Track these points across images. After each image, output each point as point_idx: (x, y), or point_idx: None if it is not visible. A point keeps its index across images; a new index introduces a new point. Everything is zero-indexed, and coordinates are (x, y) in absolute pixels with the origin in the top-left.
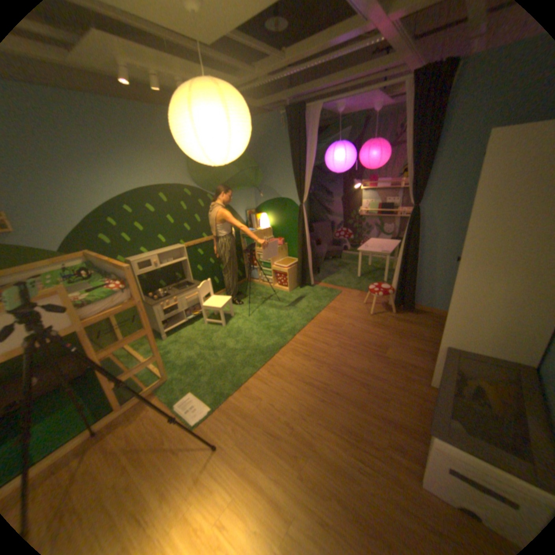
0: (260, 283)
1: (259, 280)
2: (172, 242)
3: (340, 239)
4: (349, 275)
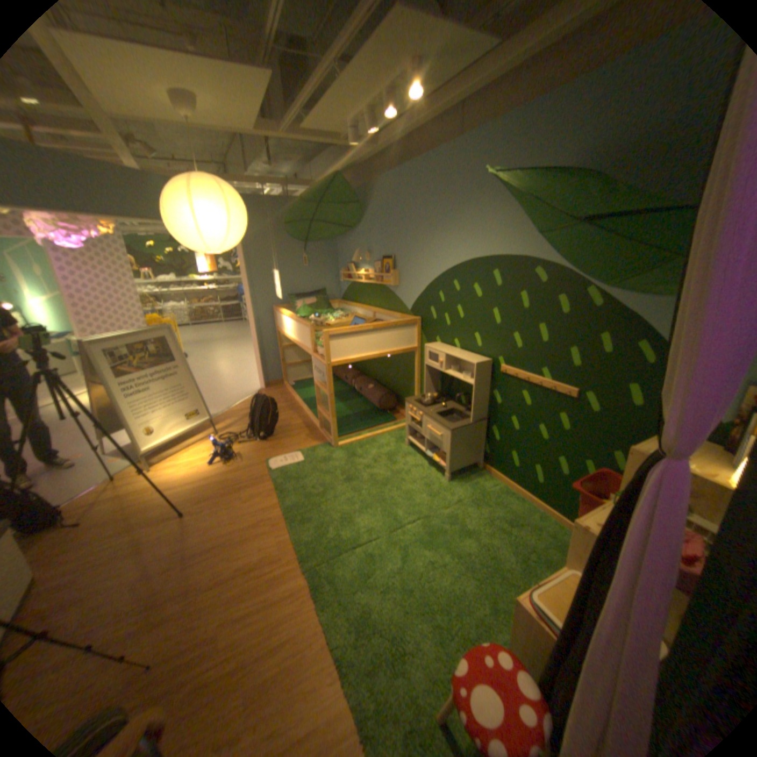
0: None
1: None
2: (488, 352)
3: None
4: None
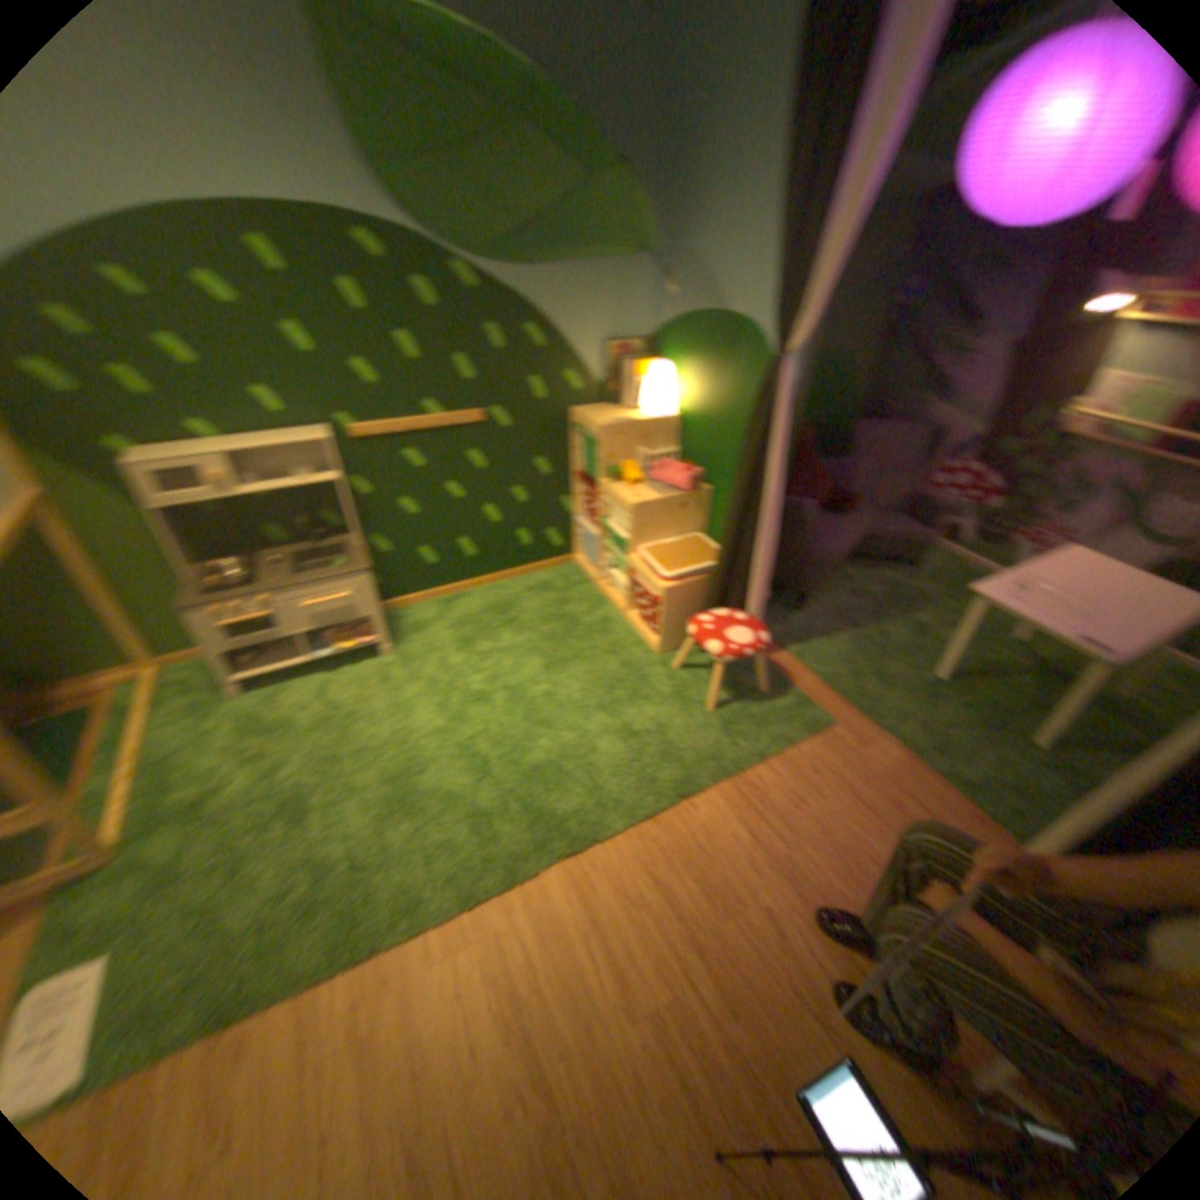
0: (598, 585)
1: (597, 575)
2: (303, 416)
3: (945, 497)
4: (906, 657)
